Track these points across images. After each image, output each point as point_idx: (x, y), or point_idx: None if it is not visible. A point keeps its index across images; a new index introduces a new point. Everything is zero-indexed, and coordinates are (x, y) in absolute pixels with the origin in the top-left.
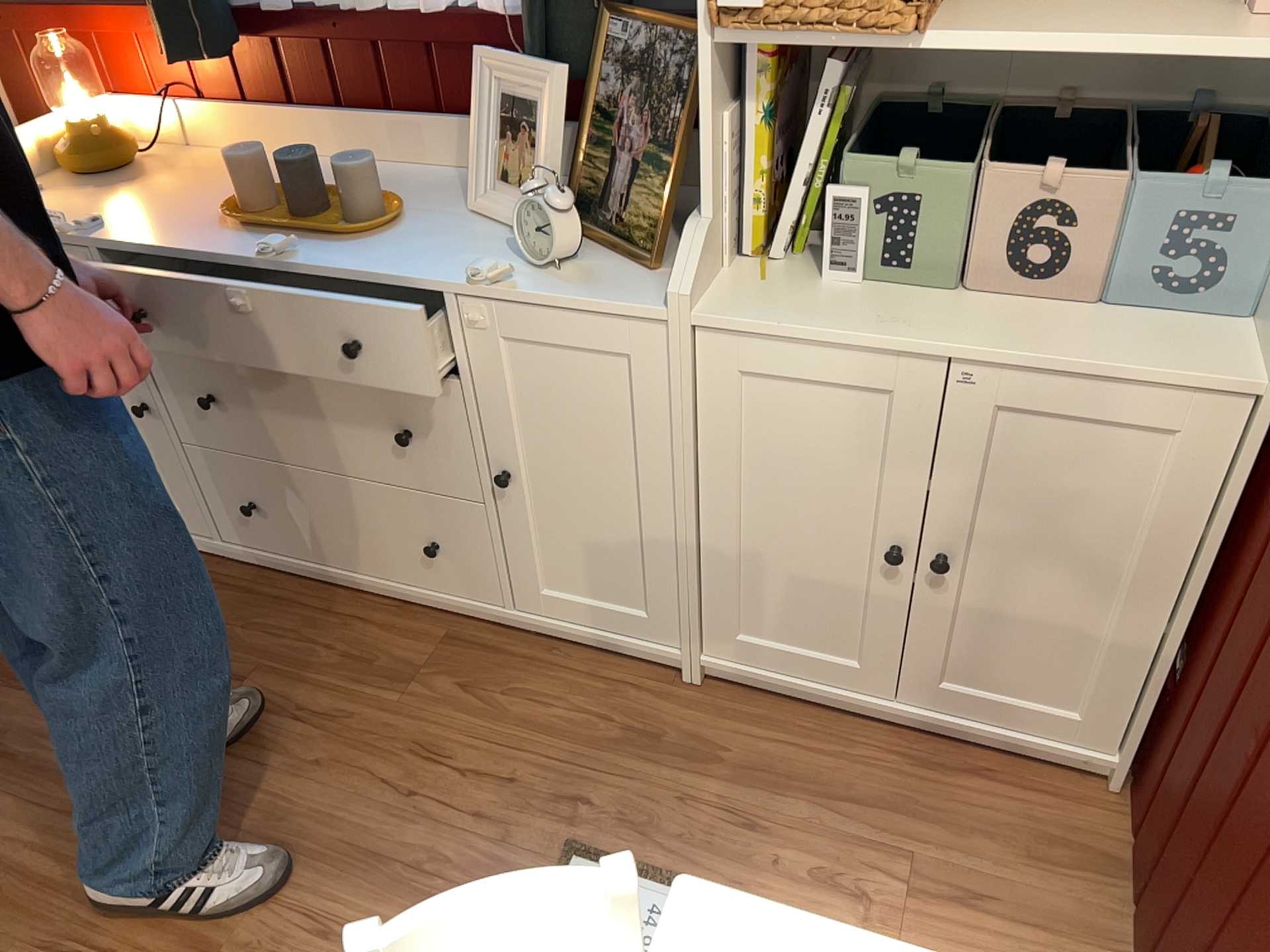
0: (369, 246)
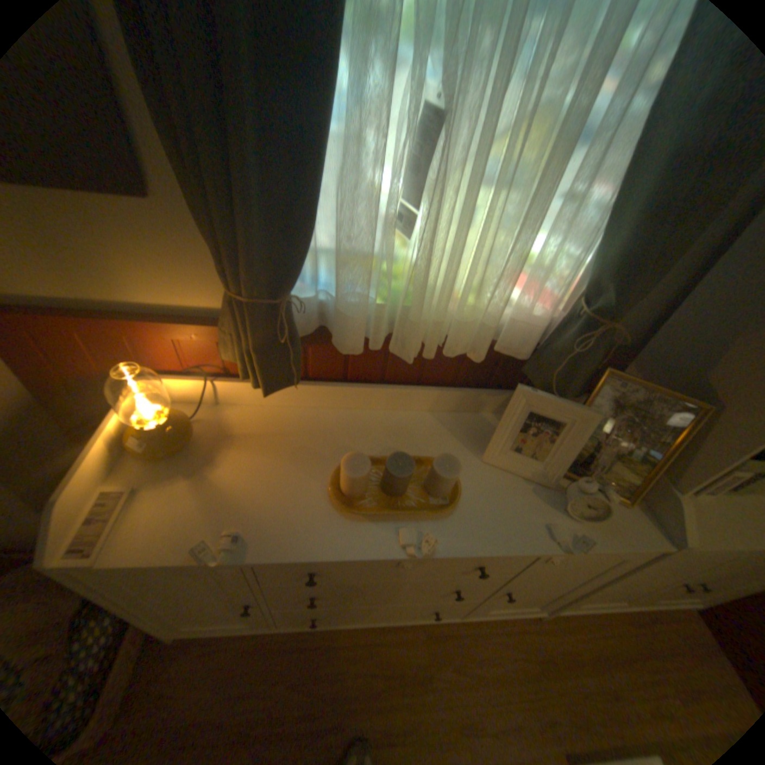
0: (466, 520)
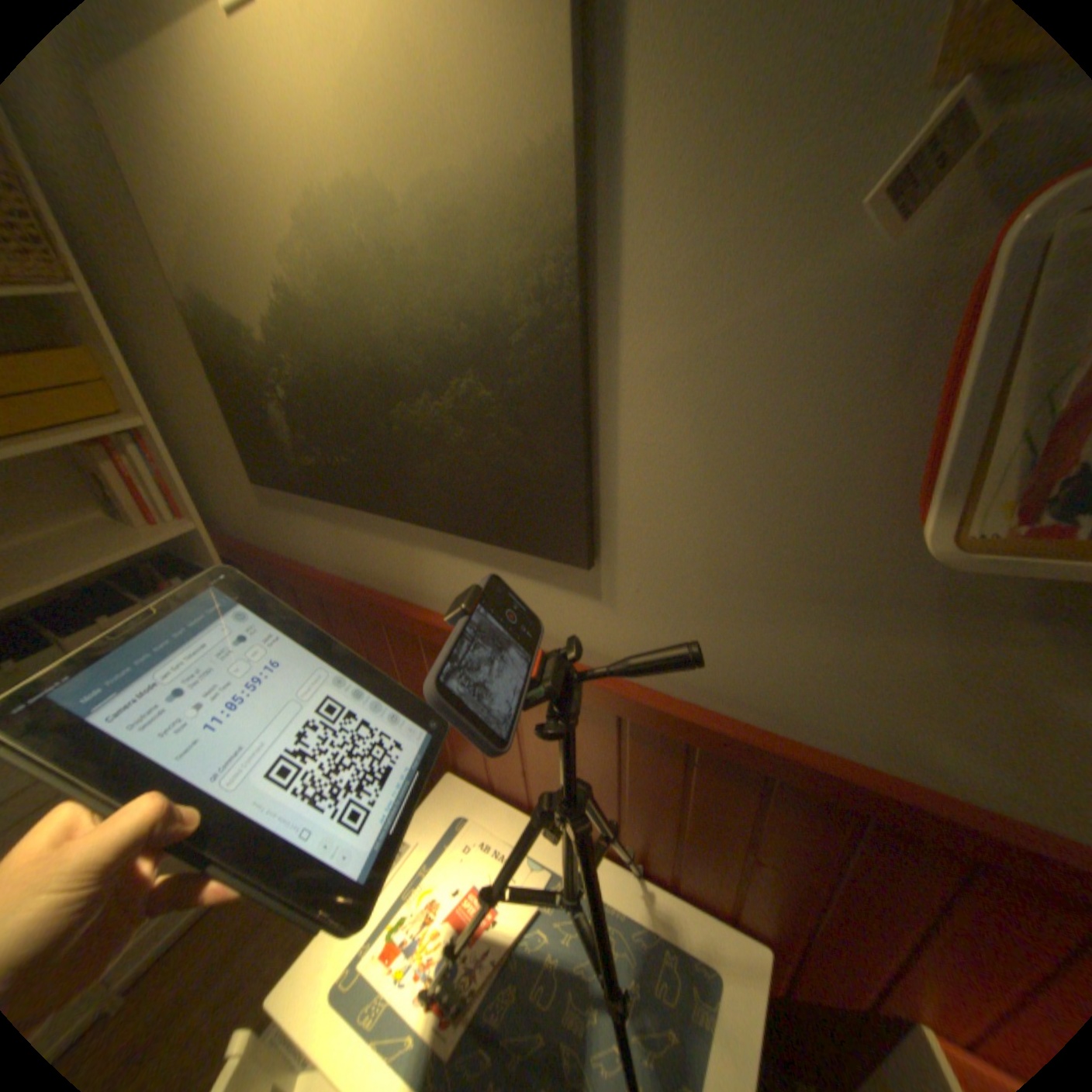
0: None
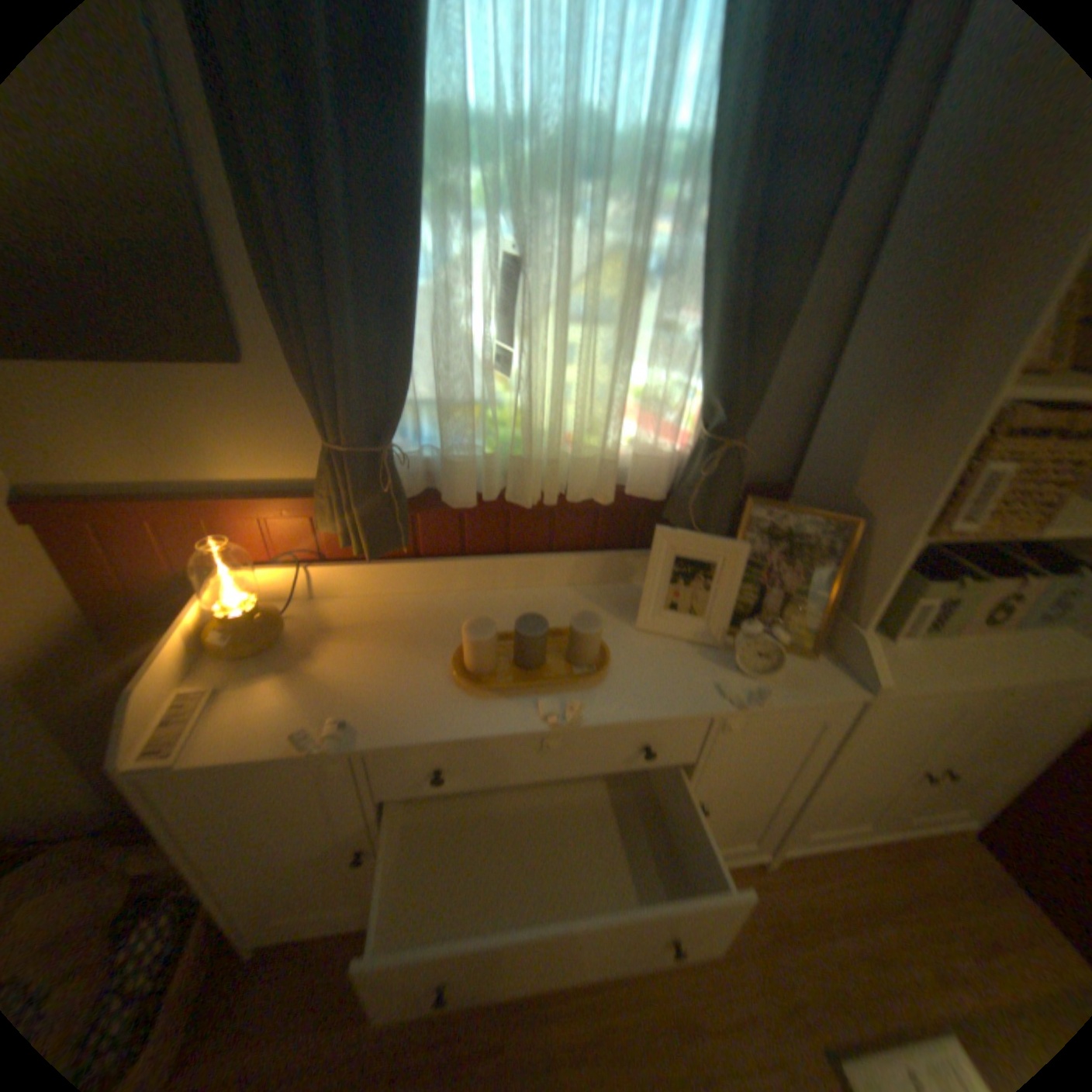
0: (618, 689)
